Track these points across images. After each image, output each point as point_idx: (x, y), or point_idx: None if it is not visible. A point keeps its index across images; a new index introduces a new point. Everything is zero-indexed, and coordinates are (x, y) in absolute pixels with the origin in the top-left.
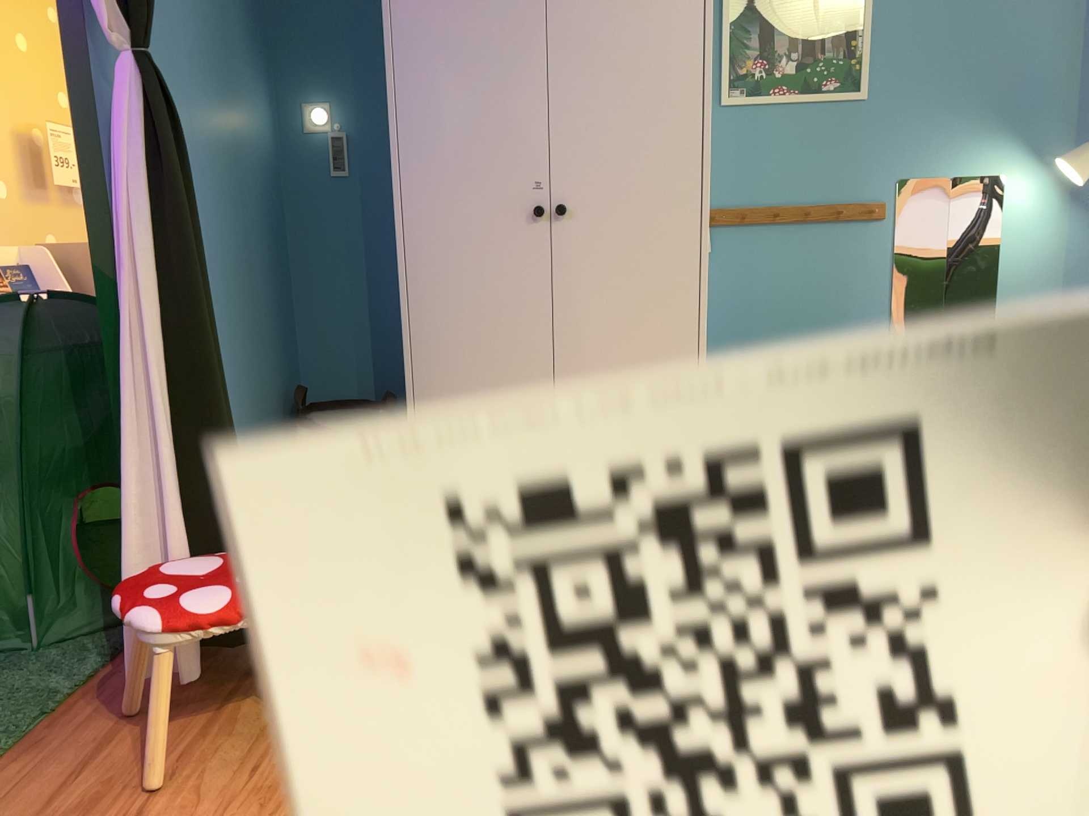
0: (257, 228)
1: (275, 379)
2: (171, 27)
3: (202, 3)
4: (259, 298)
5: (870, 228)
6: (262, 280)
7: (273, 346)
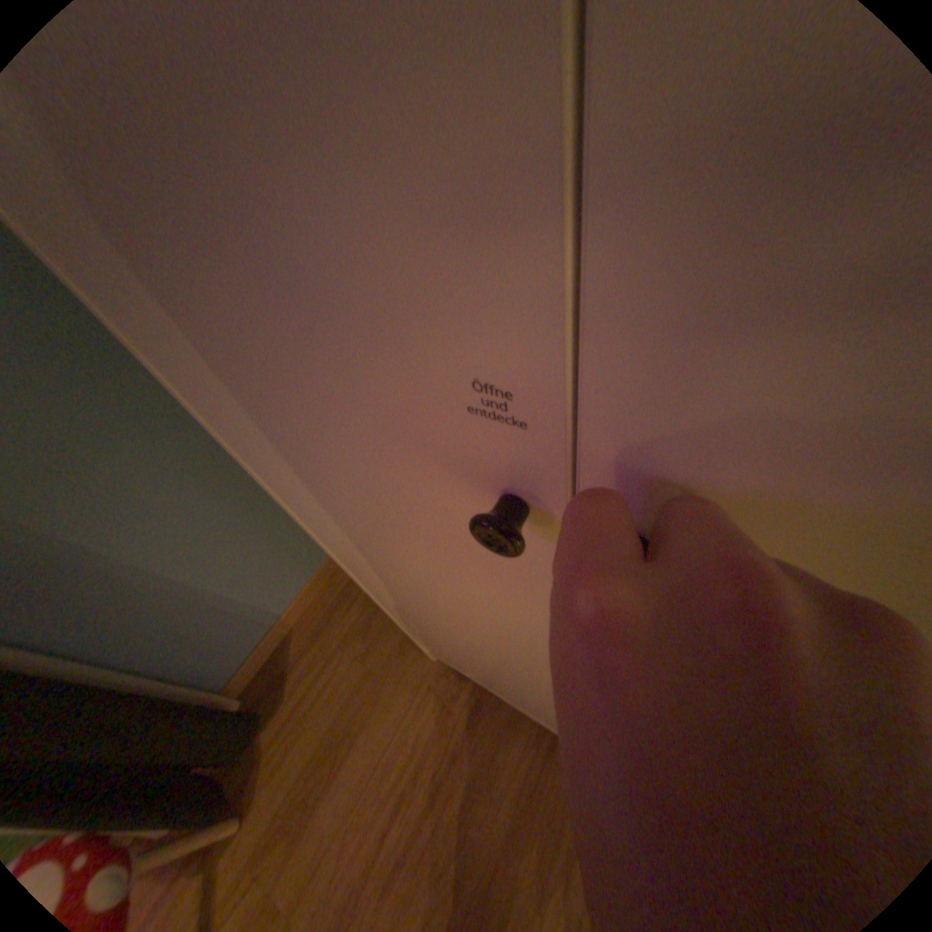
0: None
1: None
2: None
3: None
4: None
5: None
6: None
7: None
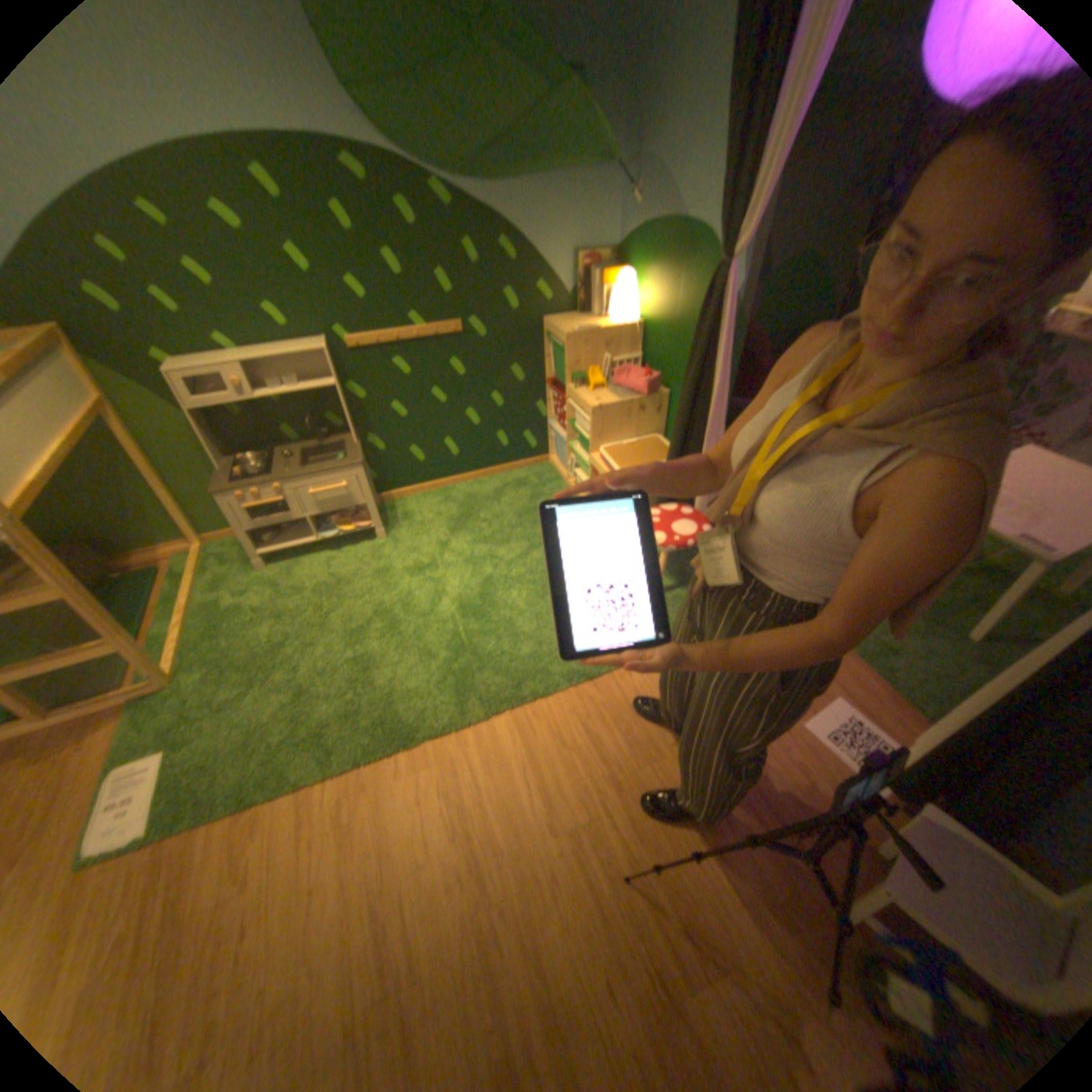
0: None
1: None
2: None
3: None
4: None
5: None
6: None
7: None
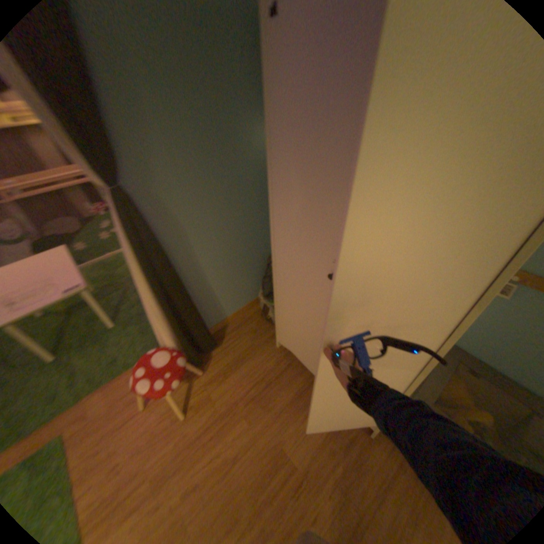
0: (254, 200)
1: (262, 253)
2: (176, 132)
3: (206, 100)
4: (252, 228)
5: None
6: (256, 220)
7: (261, 242)
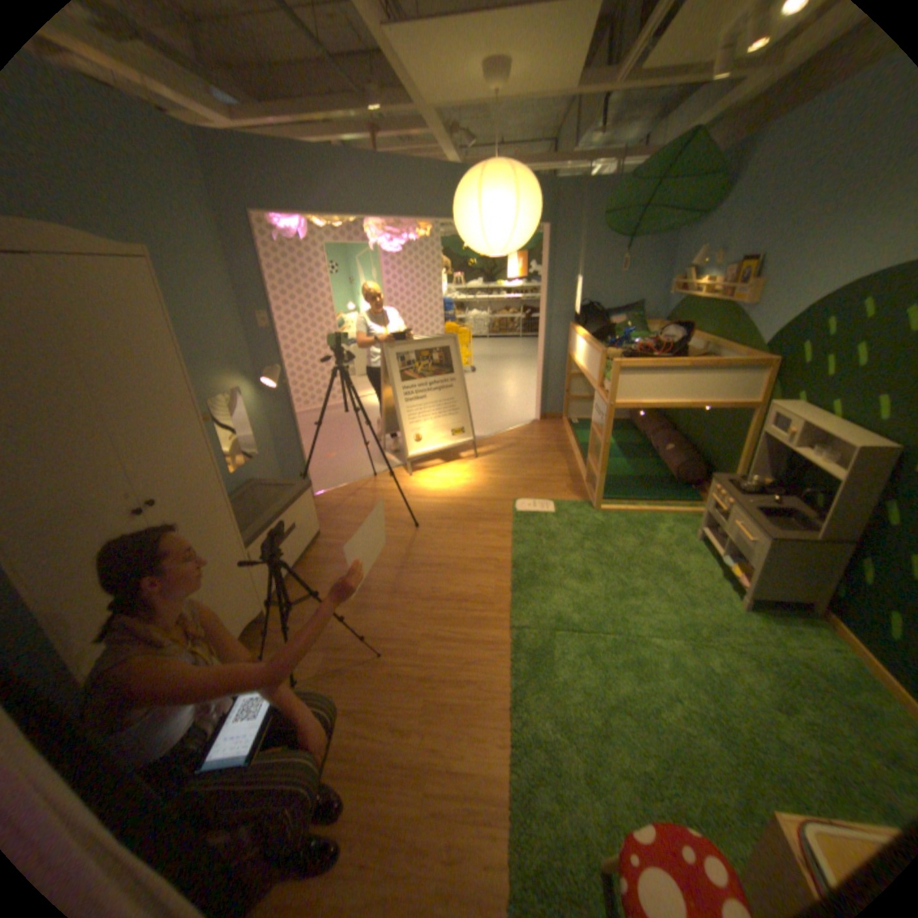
0: None
1: None
2: None
3: None
4: None
5: (203, 428)
6: None
7: None
